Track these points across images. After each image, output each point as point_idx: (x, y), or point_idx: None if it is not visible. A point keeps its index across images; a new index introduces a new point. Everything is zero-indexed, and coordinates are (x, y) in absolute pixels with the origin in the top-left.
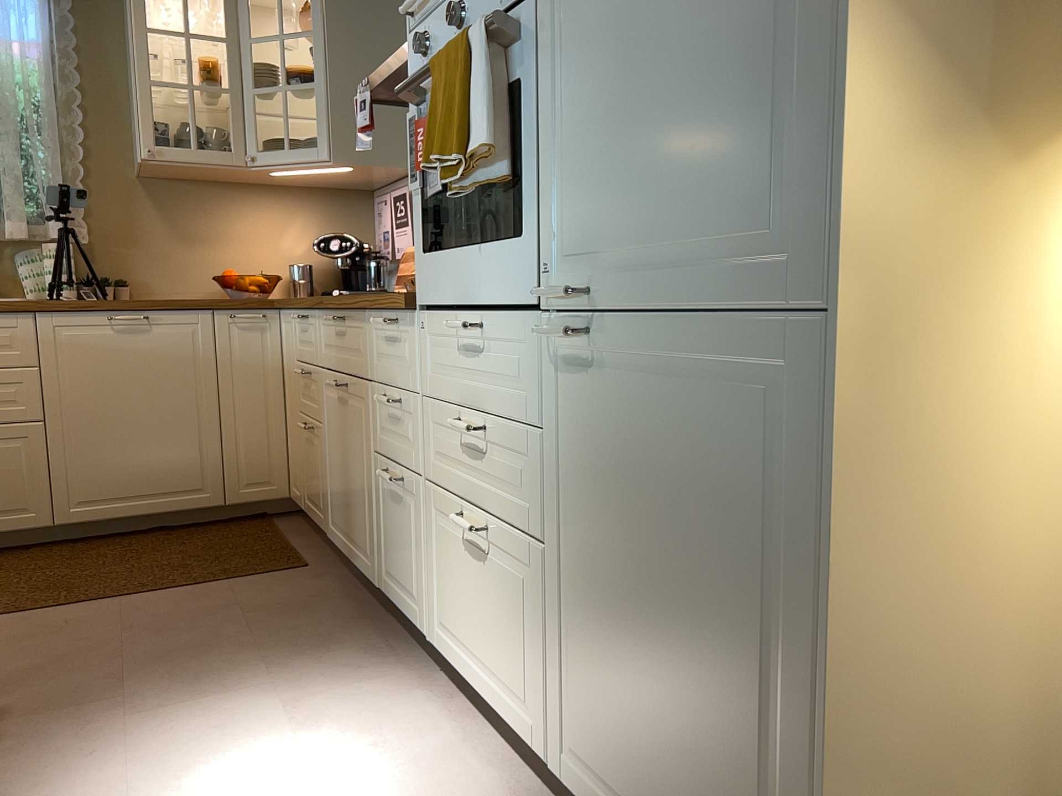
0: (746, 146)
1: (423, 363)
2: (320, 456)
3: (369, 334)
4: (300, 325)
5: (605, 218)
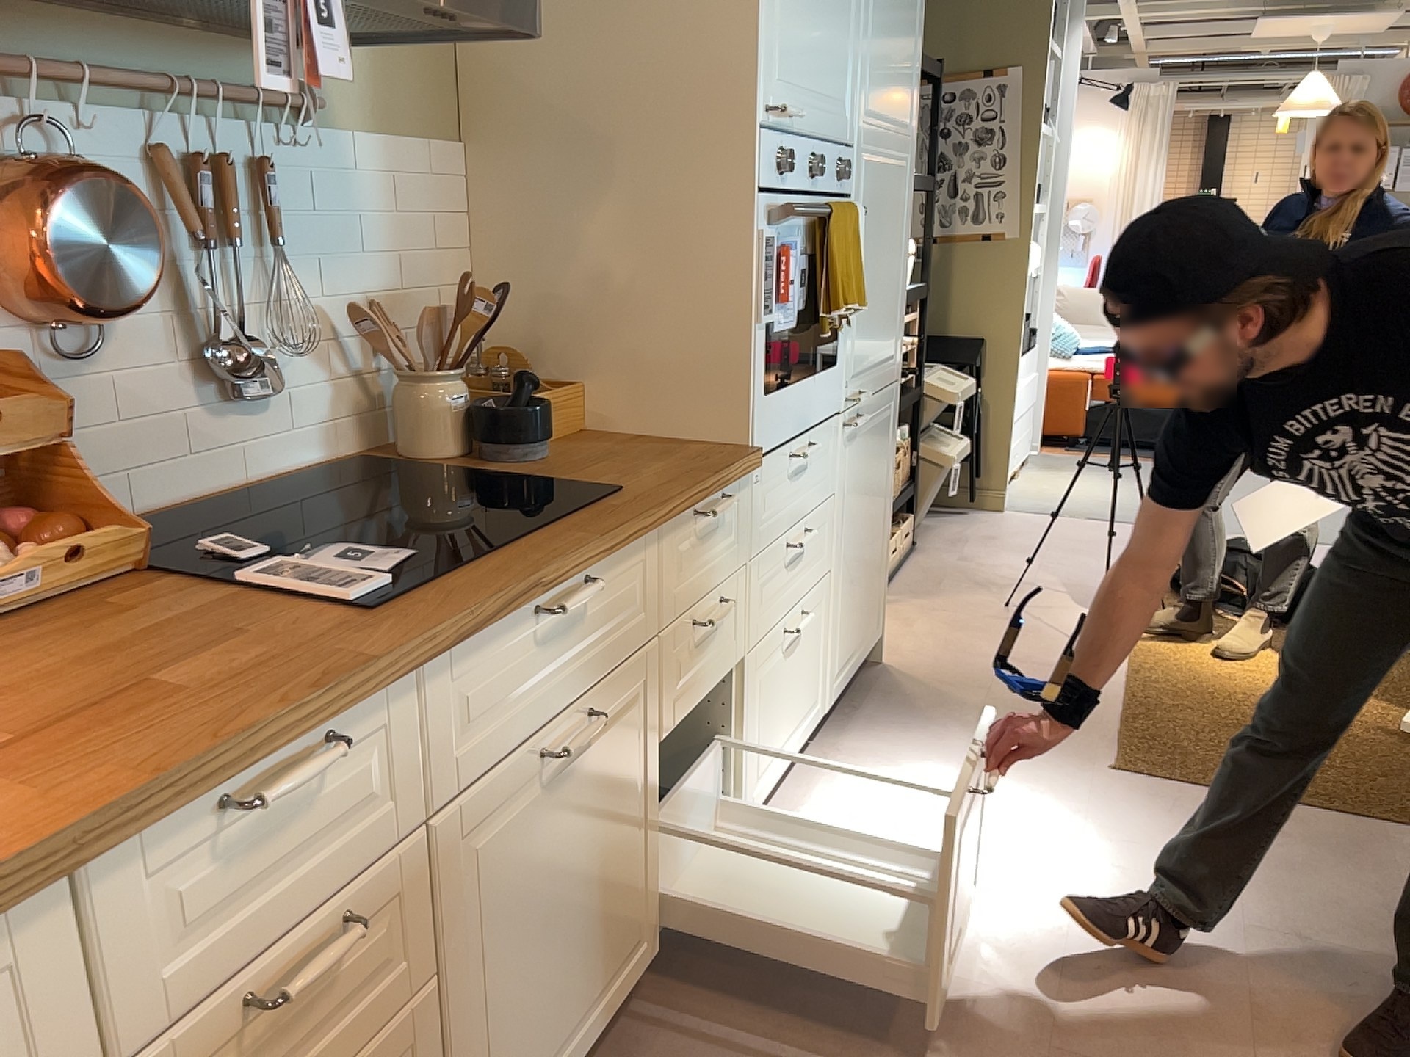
0: (892, 321)
1: (751, 522)
2: None
3: (658, 560)
4: (185, 864)
5: (864, 350)
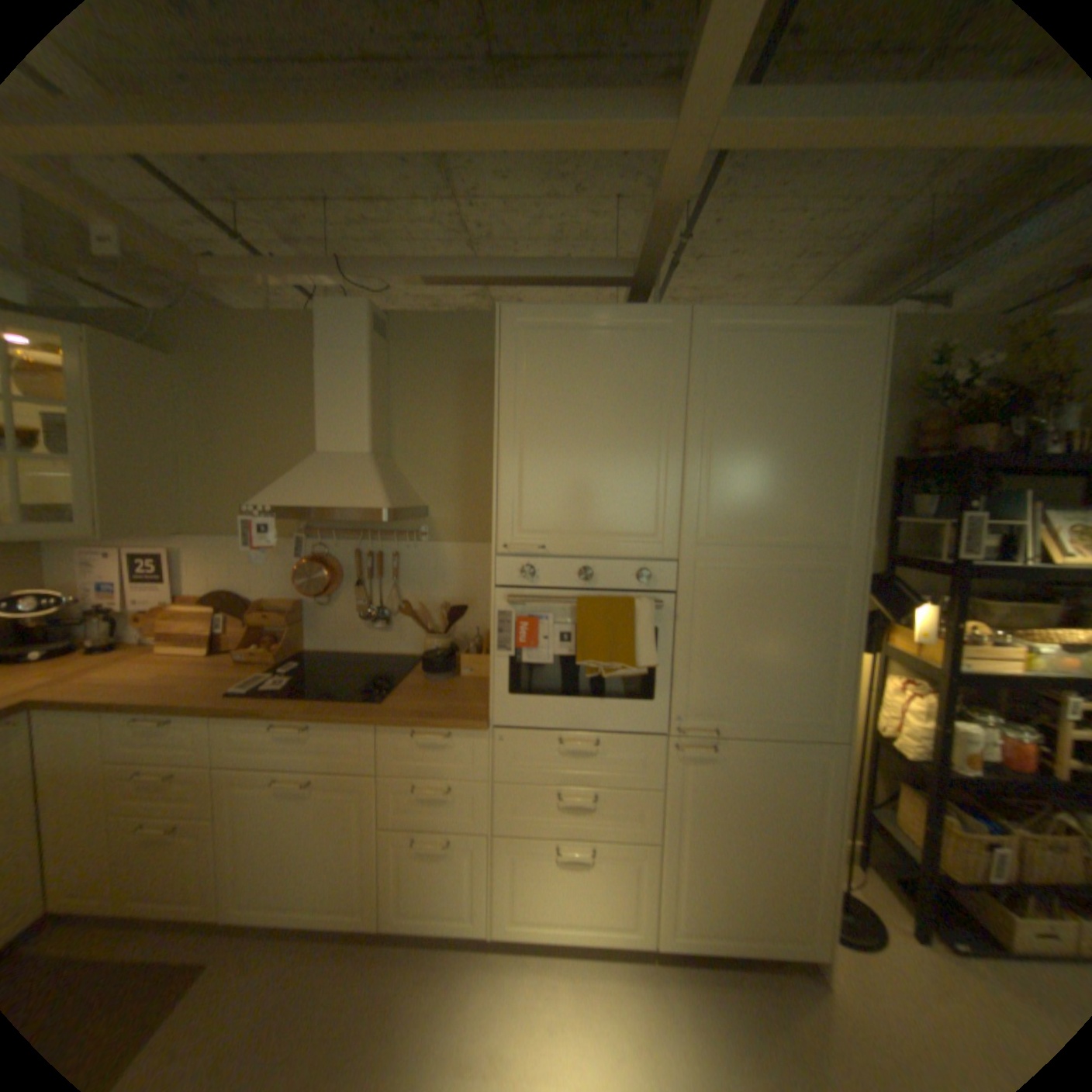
0: (809, 691)
1: (493, 761)
2: (196, 851)
3: (374, 741)
4: (128, 728)
5: (722, 702)
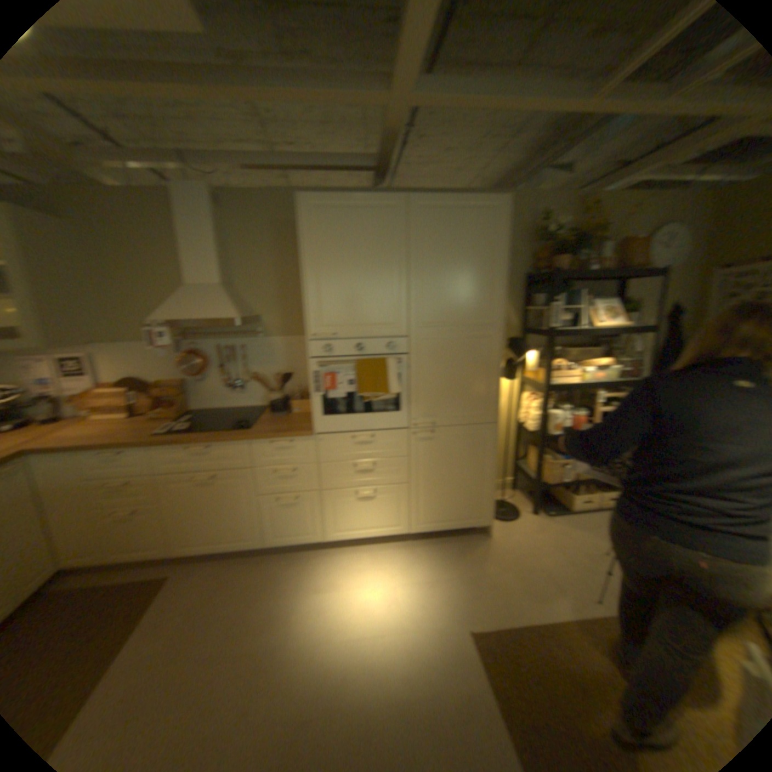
0: (477, 398)
1: (320, 451)
2: (154, 521)
3: (252, 449)
4: (99, 458)
5: (436, 408)
